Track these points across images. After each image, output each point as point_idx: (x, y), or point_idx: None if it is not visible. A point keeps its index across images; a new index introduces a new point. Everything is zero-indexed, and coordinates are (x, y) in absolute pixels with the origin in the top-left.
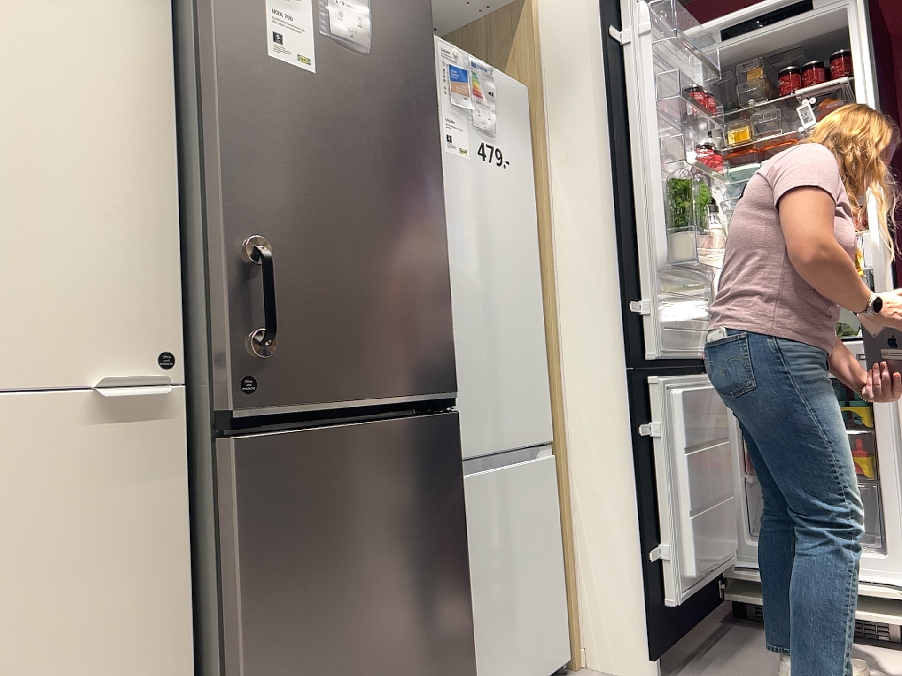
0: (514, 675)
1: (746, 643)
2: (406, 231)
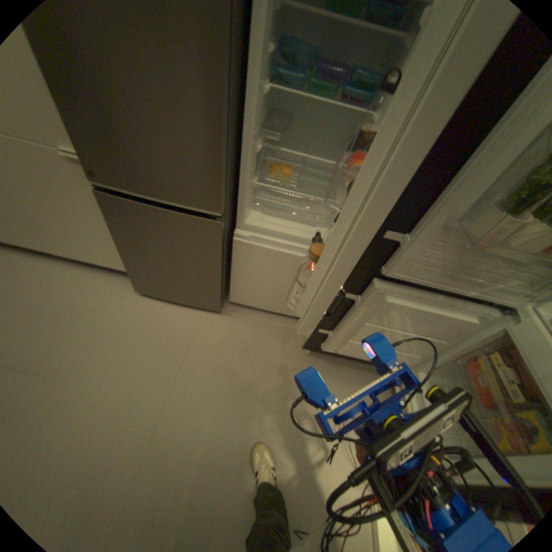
0: (261, 304)
1: (364, 384)
2: (176, 111)
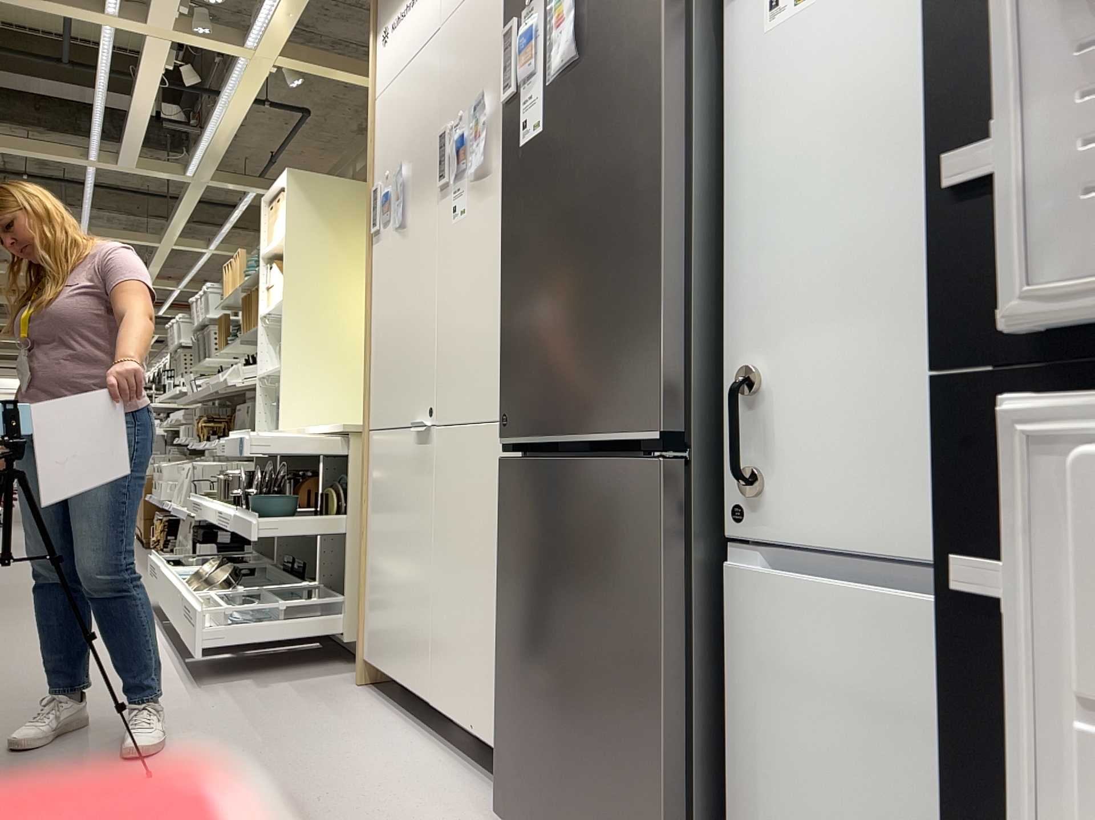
0: None
1: None
2: (609, 234)
